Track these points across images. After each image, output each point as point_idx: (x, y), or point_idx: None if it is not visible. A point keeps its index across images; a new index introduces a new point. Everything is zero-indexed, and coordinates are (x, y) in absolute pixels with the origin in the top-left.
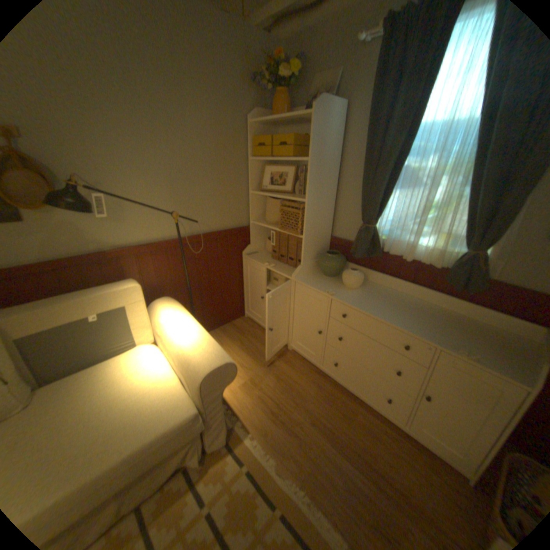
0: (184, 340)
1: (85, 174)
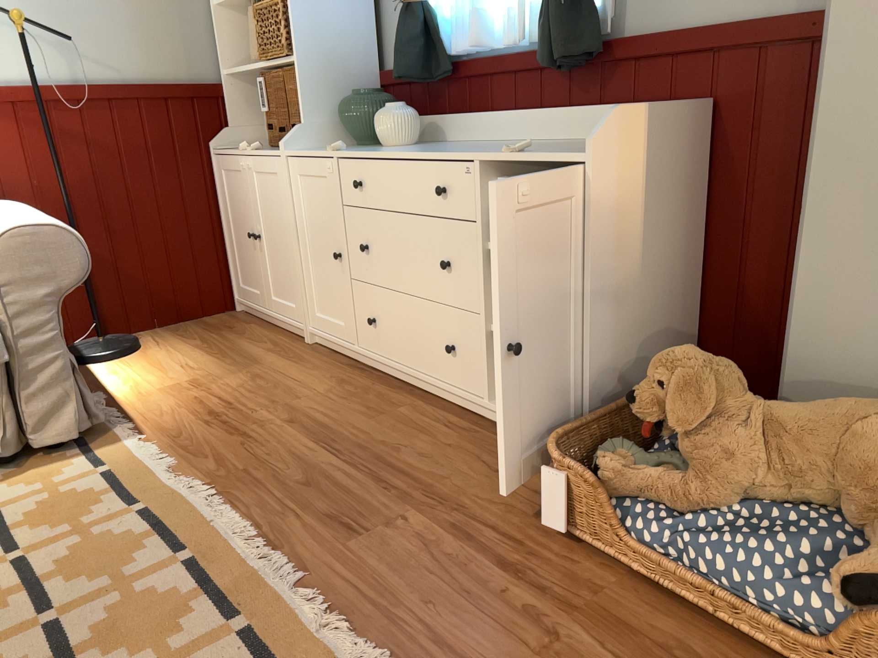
0: None
1: None
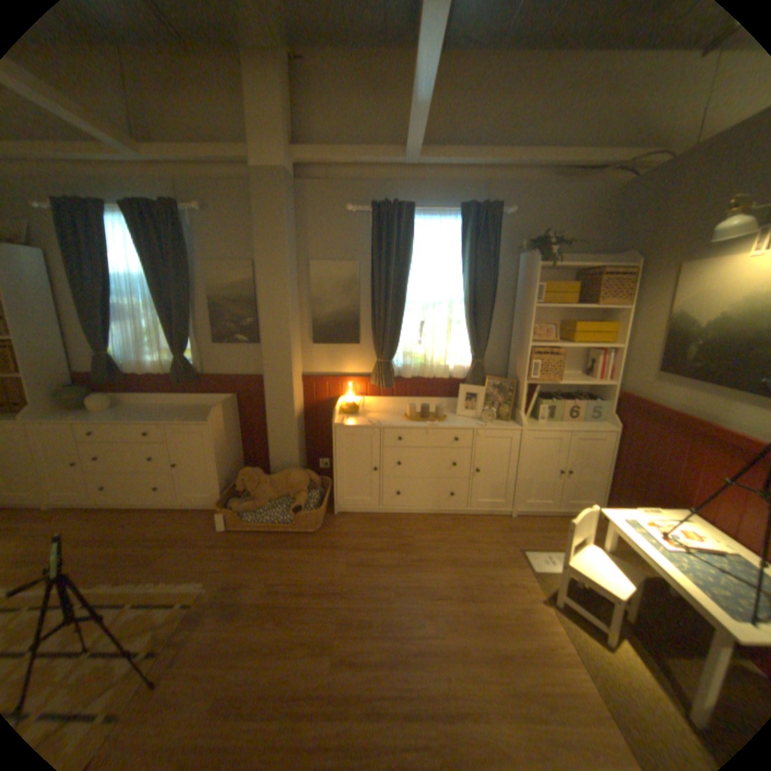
0: None
1: None
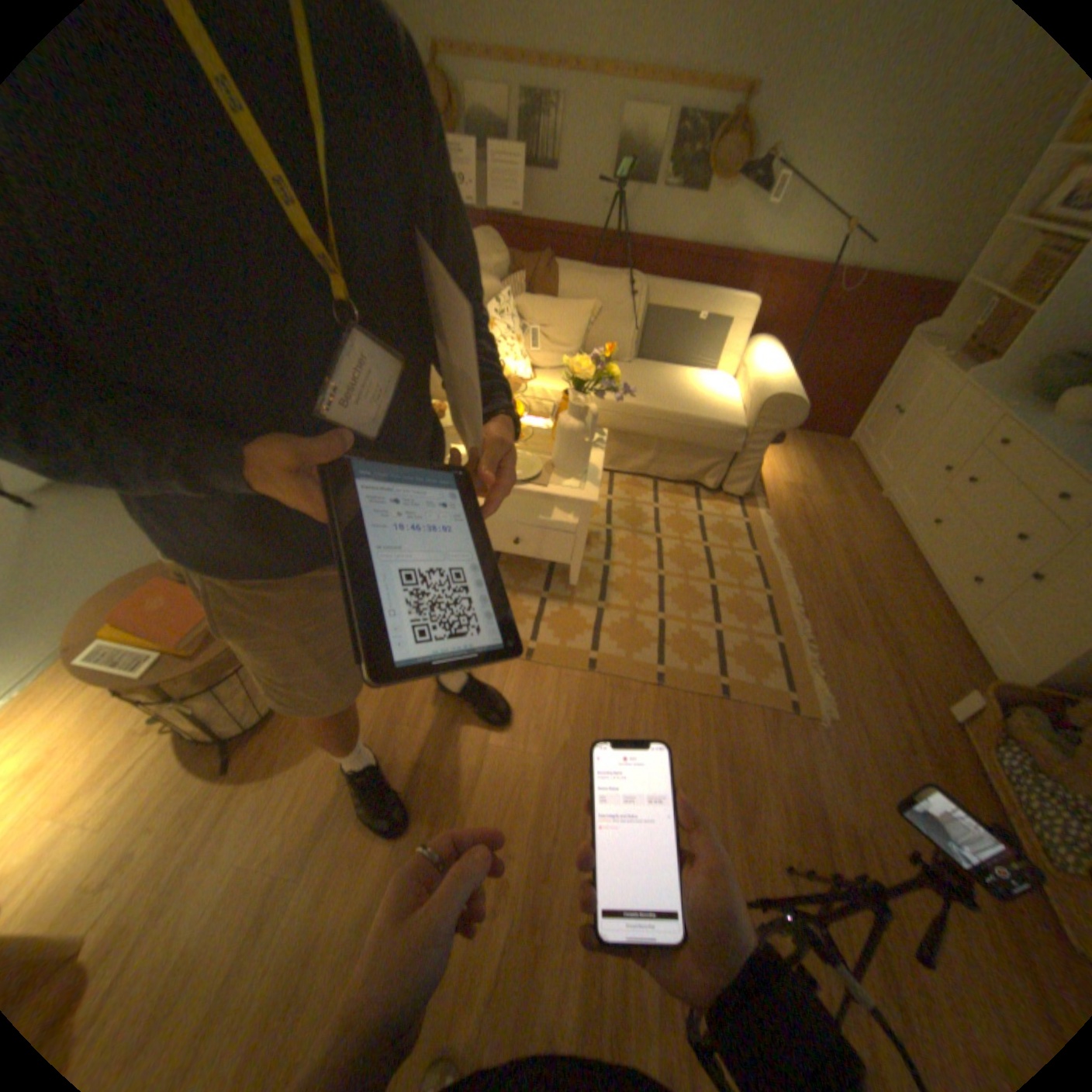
0: (770, 370)
1: (785, 148)
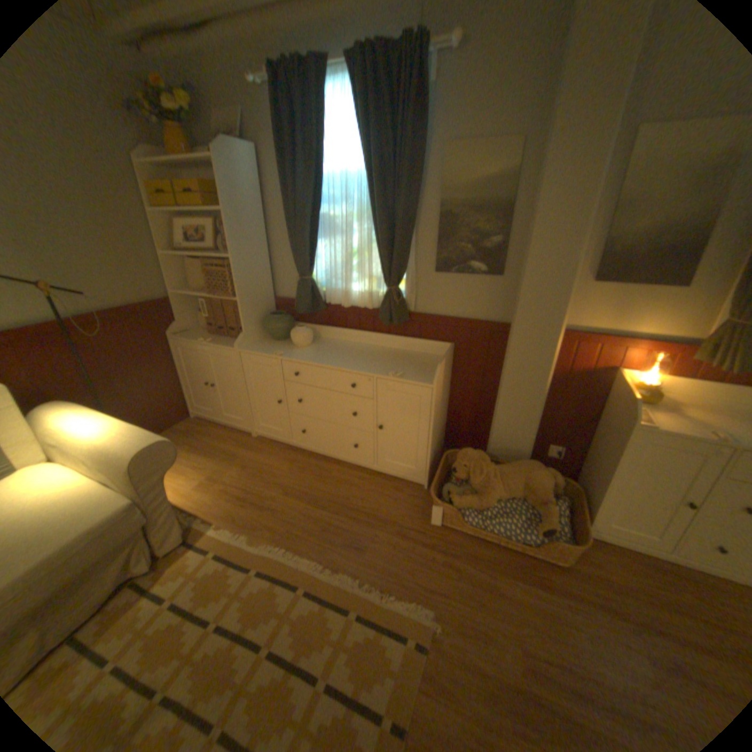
0: (94, 435)
1: None
